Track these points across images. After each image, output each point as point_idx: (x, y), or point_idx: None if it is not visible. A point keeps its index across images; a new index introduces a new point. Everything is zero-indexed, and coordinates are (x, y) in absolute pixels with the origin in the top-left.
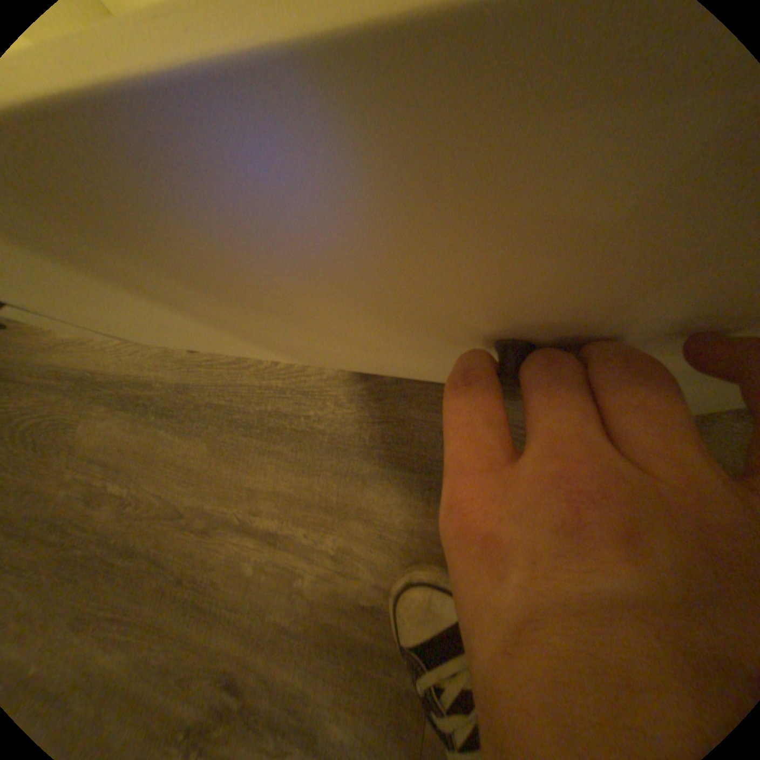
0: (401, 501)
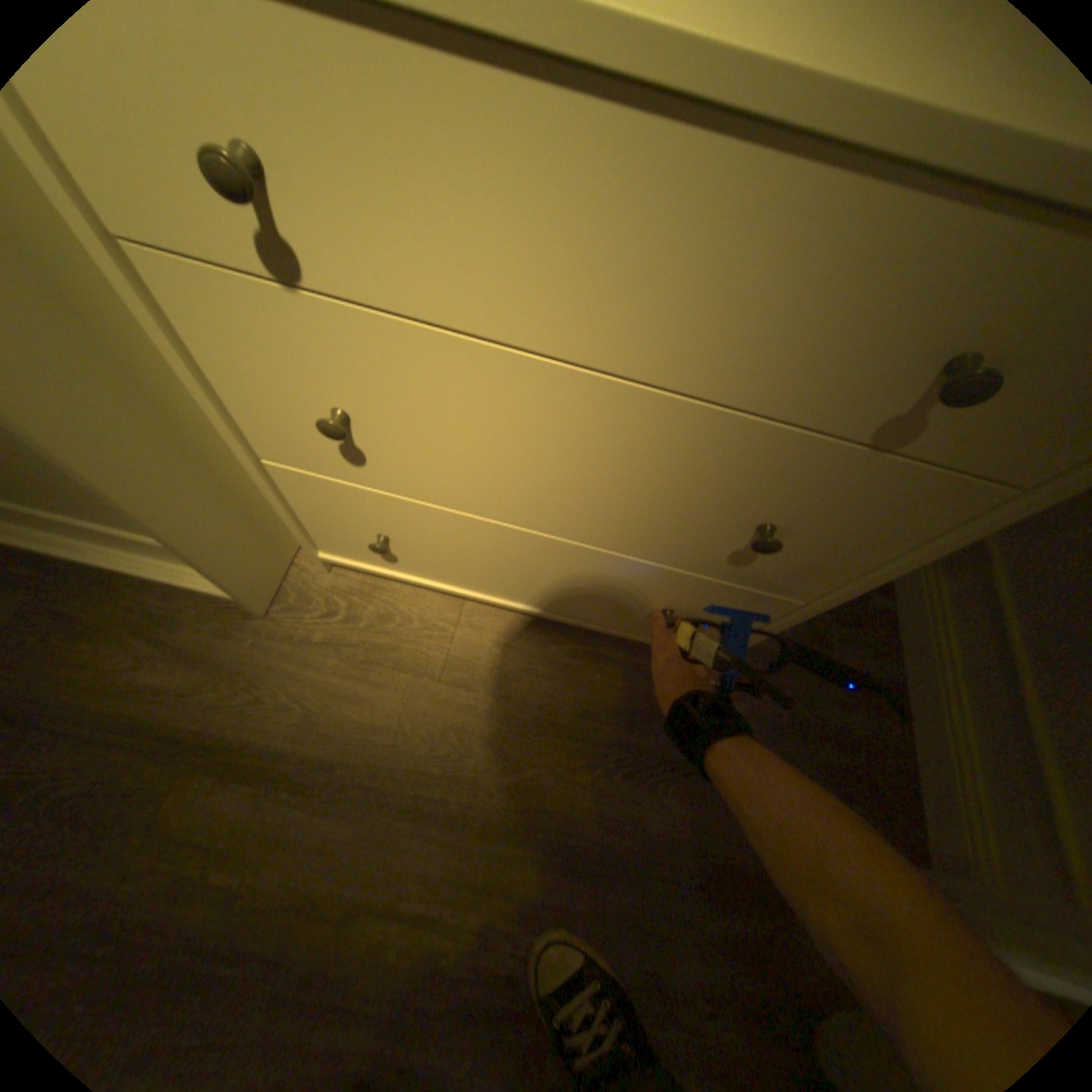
0: (527, 879)
